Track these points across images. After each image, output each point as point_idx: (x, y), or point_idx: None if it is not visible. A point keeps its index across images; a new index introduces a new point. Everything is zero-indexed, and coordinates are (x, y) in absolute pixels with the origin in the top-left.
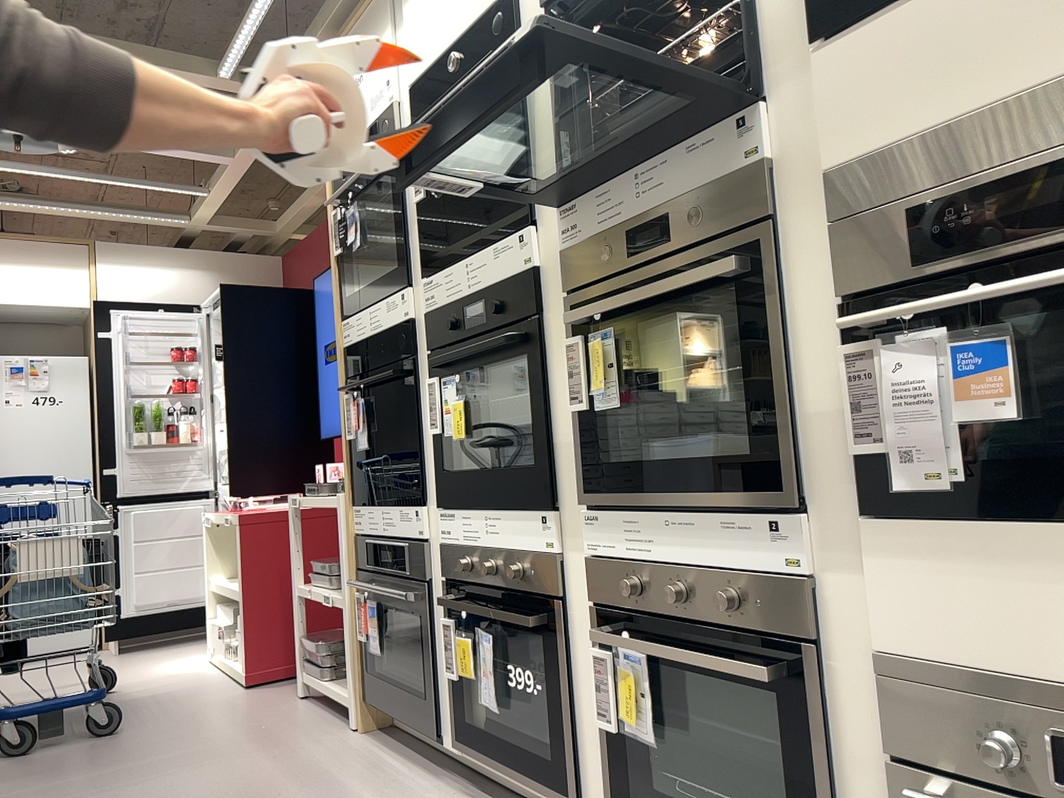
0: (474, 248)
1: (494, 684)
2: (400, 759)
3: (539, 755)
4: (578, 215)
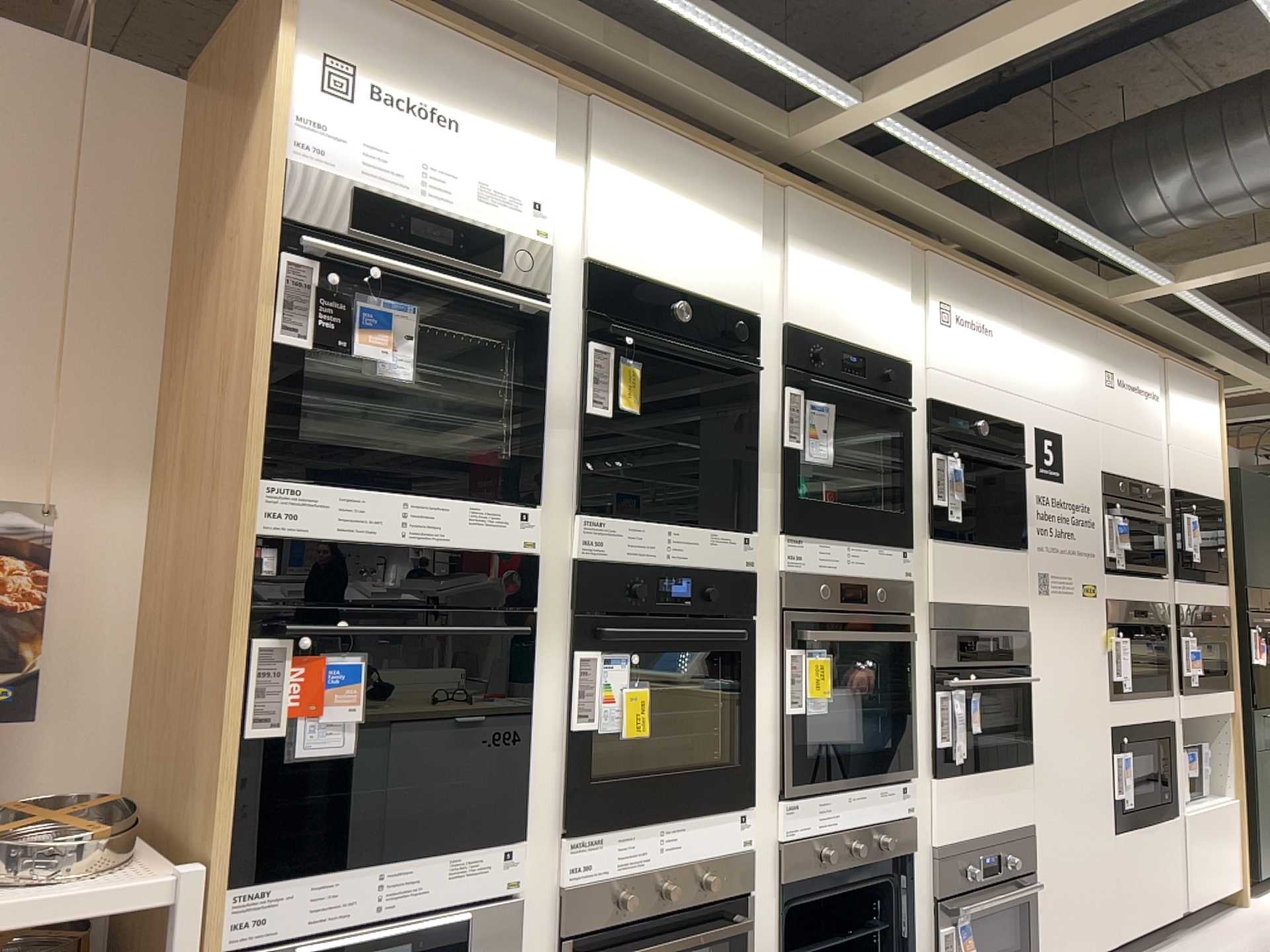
0: (667, 515)
1: None
2: None
3: None
4: (797, 549)
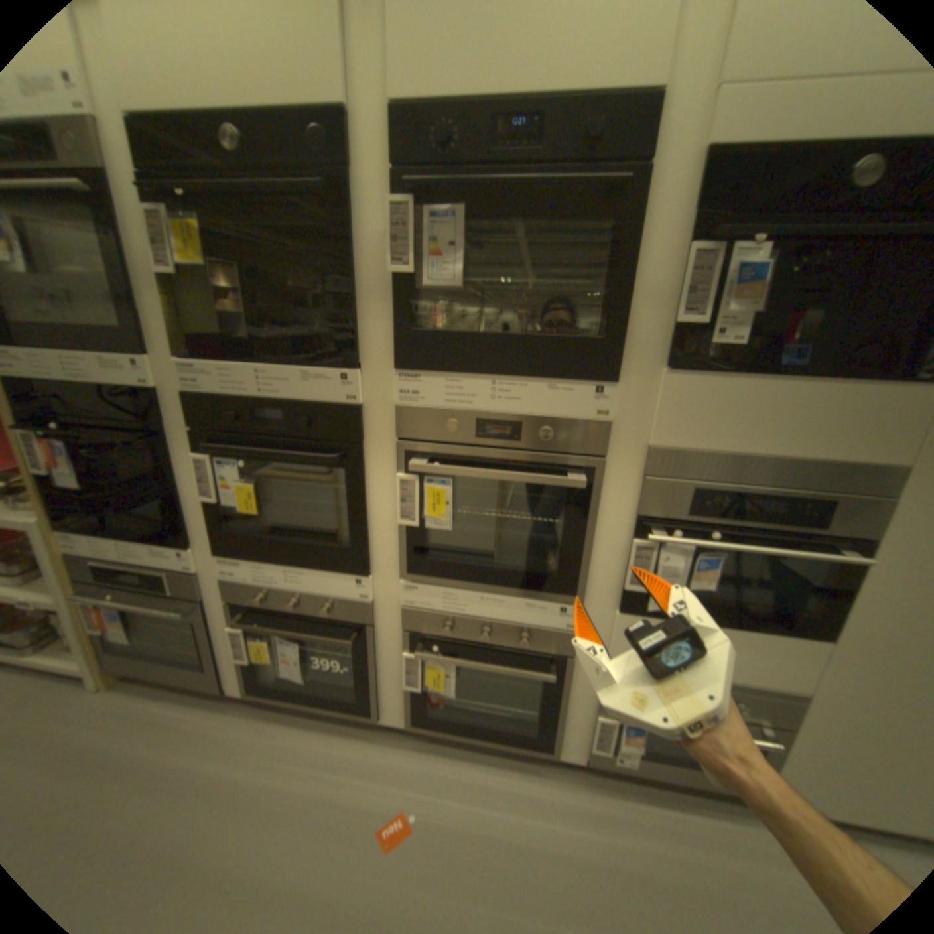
0: (263, 357)
1: (299, 672)
2: (171, 709)
3: (328, 692)
4: (423, 387)
